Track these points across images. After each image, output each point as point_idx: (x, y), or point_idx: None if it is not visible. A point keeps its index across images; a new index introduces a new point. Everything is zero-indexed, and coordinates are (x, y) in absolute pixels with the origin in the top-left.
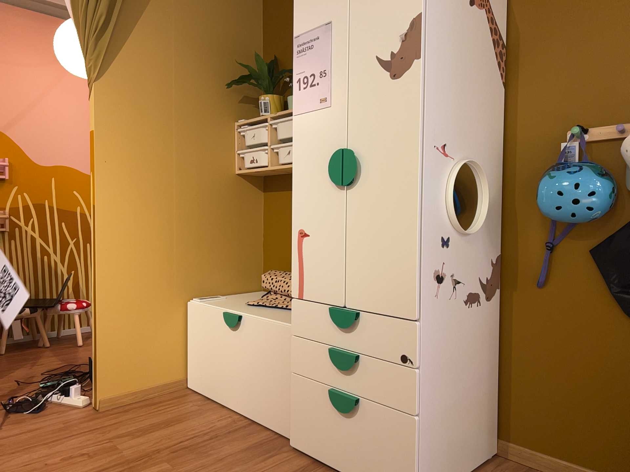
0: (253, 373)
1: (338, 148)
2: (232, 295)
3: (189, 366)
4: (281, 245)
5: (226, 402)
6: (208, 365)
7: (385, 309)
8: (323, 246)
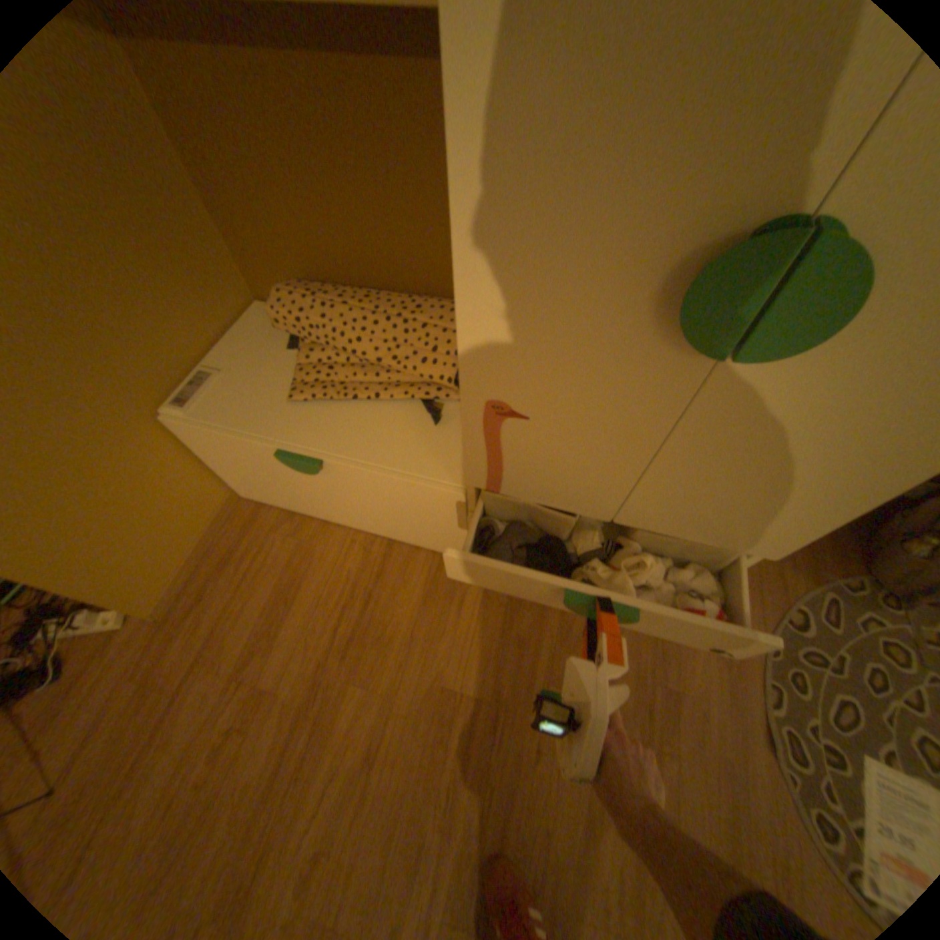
0: (376, 510)
1: (760, 204)
2: (218, 346)
3: (231, 483)
4: (261, 213)
5: (332, 520)
6: (271, 488)
7: (712, 541)
8: (577, 446)
